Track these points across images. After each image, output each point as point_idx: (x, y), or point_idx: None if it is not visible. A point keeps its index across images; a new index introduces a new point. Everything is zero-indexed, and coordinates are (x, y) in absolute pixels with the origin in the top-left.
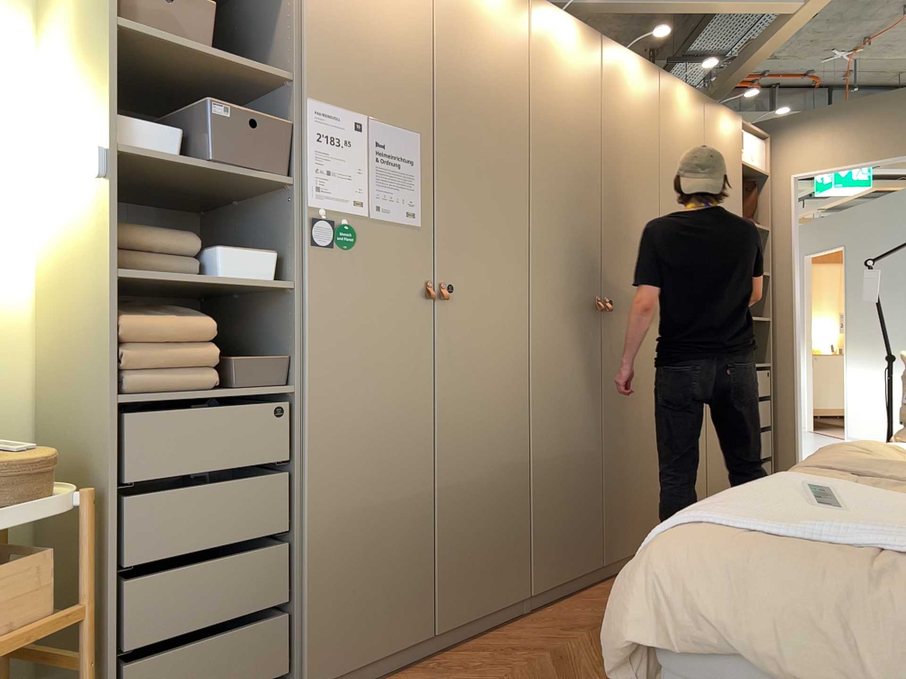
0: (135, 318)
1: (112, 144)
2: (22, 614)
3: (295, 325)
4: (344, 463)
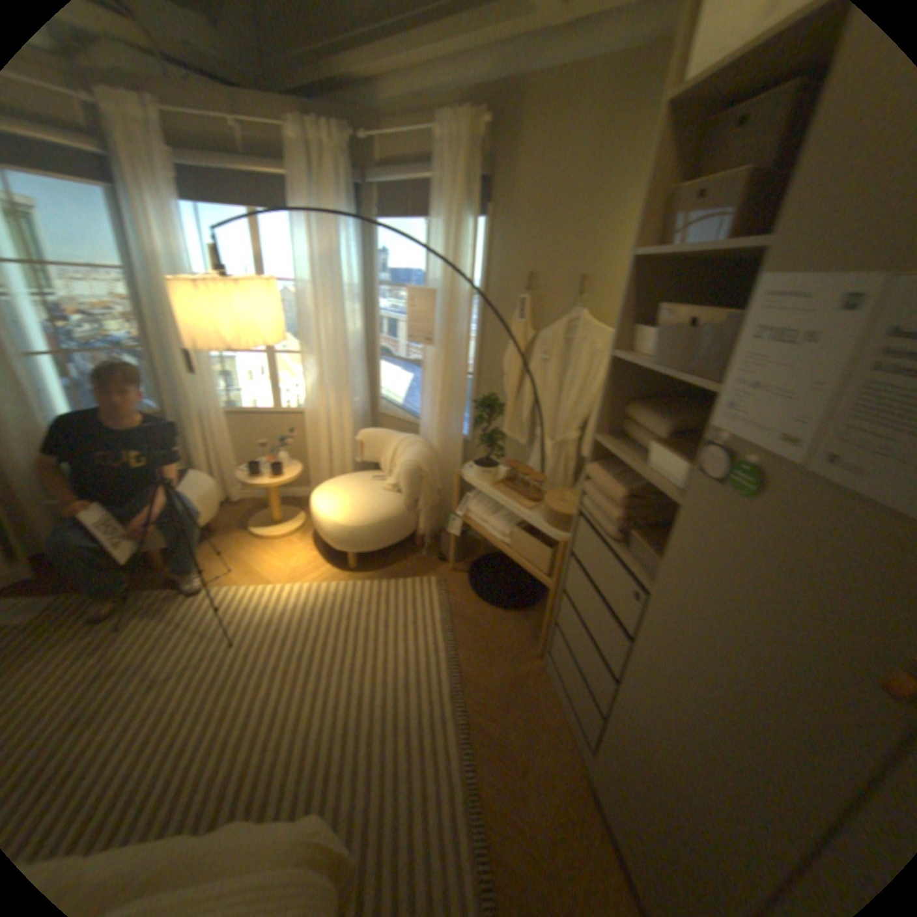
0: (600, 467)
1: (611, 350)
2: (536, 563)
3: (671, 542)
4: (660, 701)
